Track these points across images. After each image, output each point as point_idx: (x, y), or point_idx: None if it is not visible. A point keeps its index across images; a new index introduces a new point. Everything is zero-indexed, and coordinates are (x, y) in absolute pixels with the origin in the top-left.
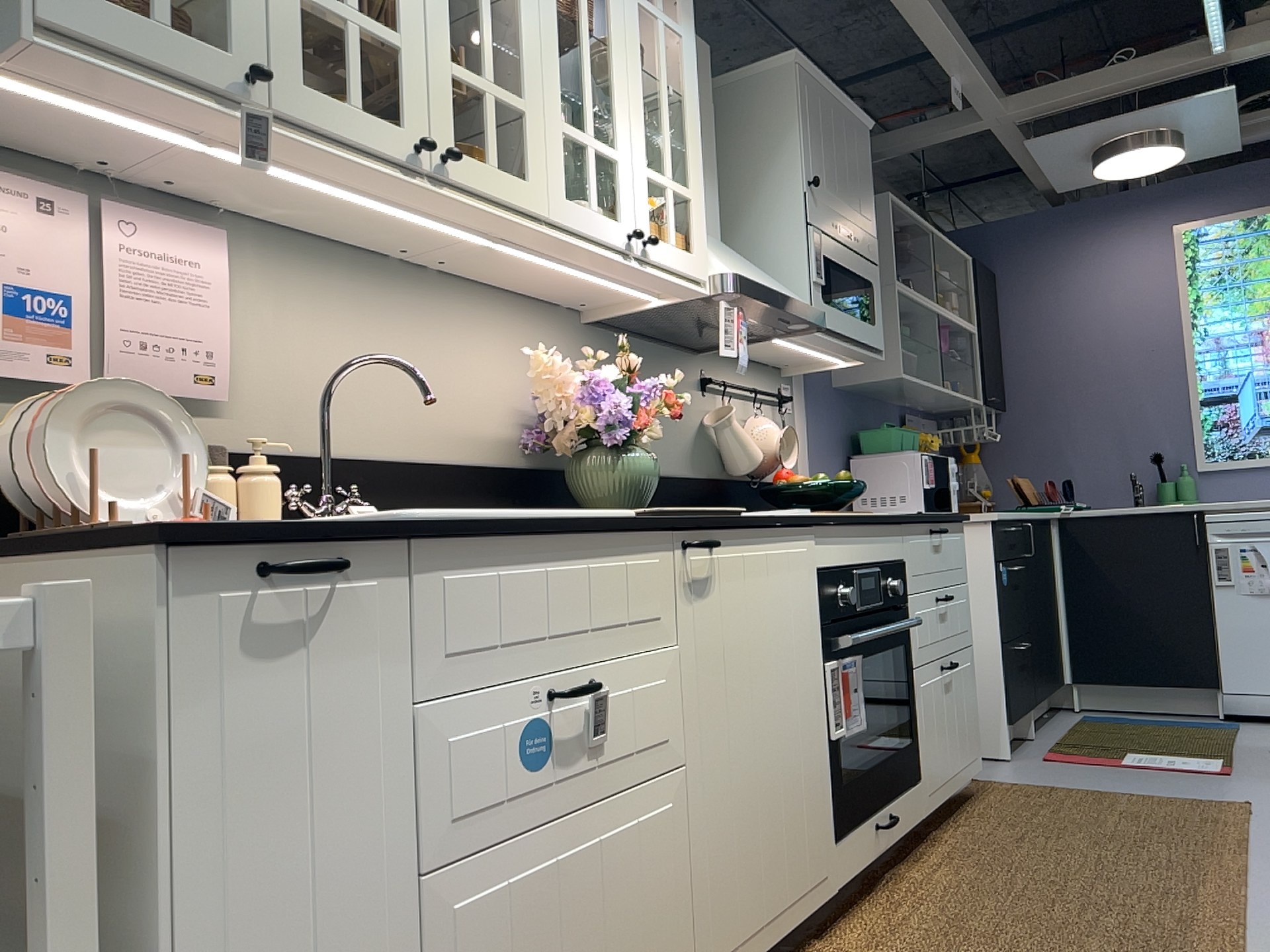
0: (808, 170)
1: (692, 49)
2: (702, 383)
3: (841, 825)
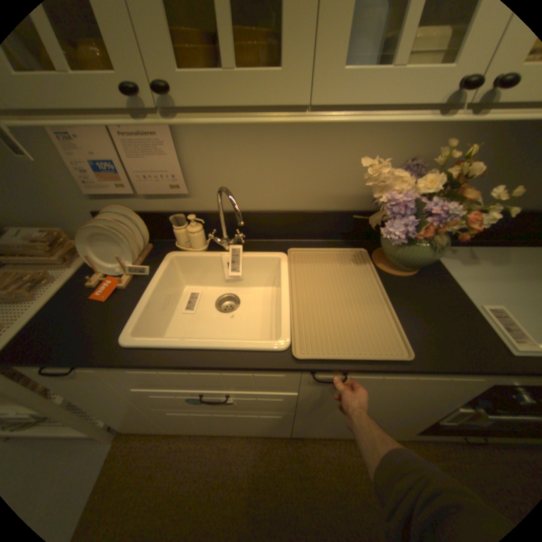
0: None
1: None
2: None
3: (427, 435)
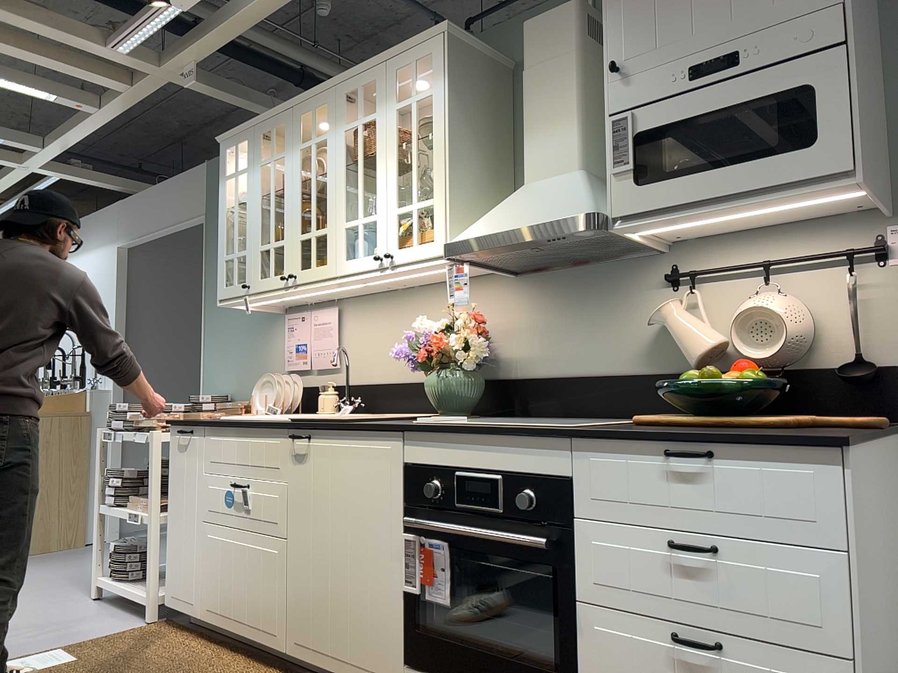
0: (611, 57)
1: (439, 95)
2: (666, 280)
3: (412, 659)
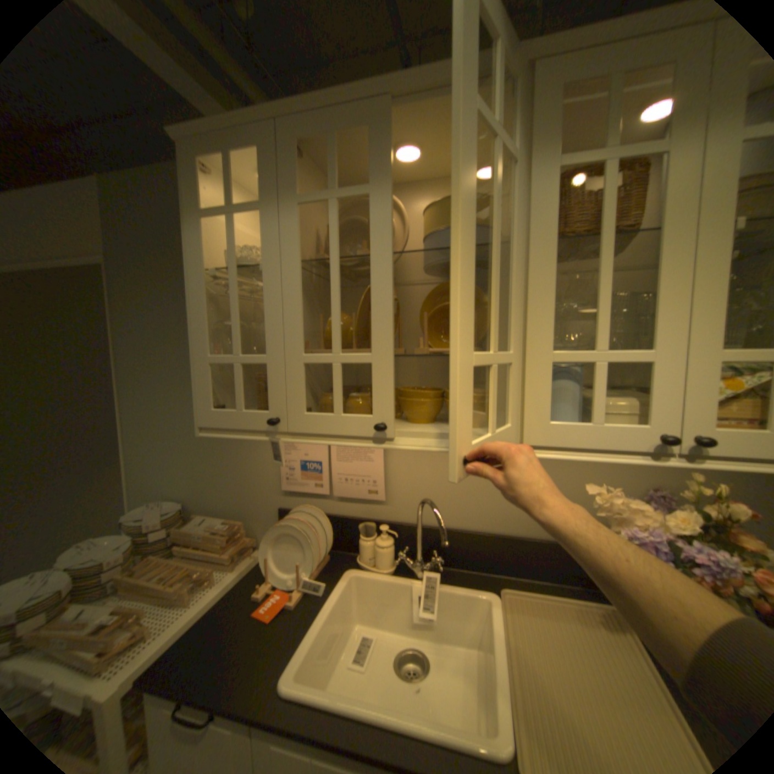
0: None
1: None
2: None
3: None
